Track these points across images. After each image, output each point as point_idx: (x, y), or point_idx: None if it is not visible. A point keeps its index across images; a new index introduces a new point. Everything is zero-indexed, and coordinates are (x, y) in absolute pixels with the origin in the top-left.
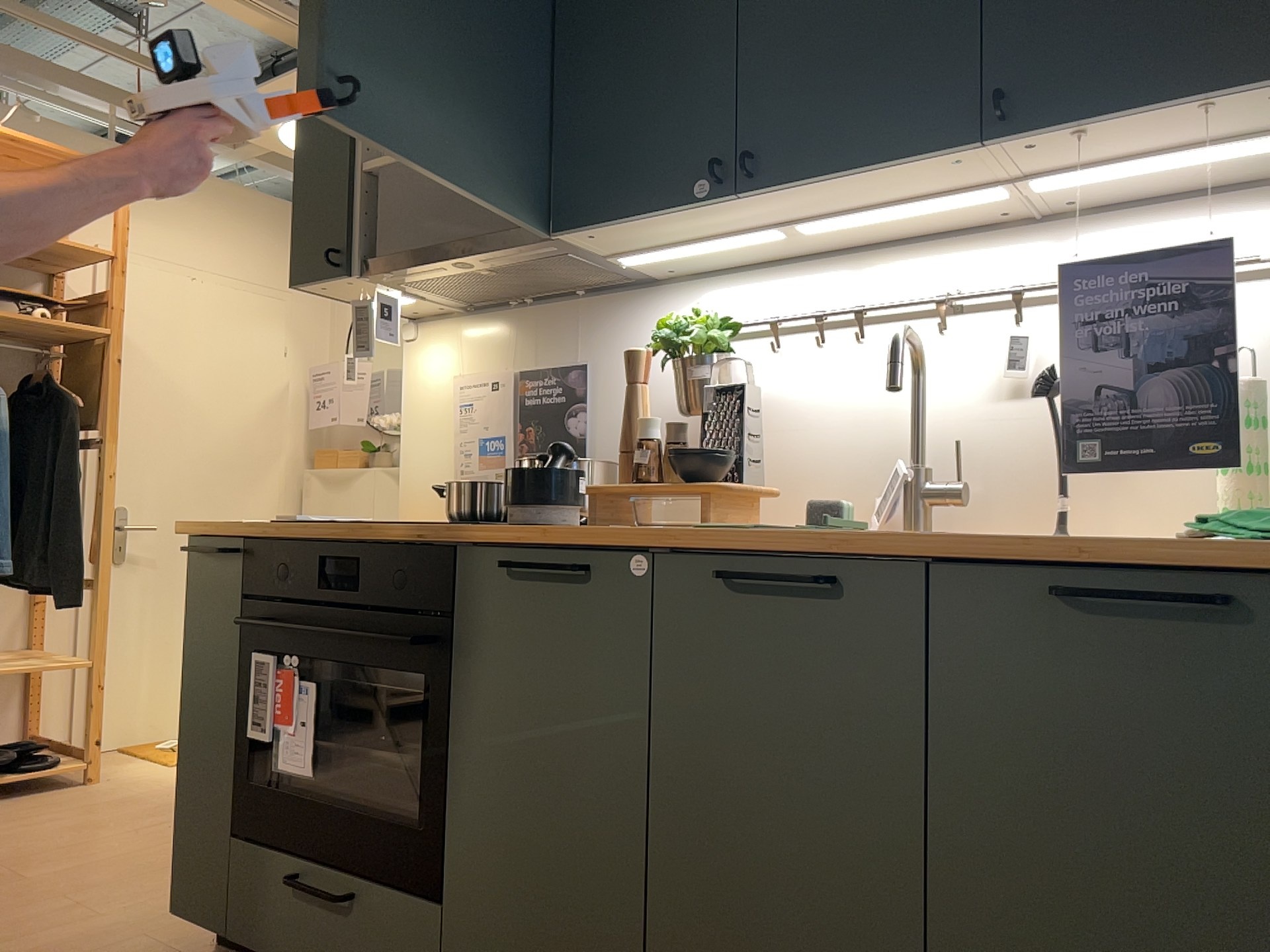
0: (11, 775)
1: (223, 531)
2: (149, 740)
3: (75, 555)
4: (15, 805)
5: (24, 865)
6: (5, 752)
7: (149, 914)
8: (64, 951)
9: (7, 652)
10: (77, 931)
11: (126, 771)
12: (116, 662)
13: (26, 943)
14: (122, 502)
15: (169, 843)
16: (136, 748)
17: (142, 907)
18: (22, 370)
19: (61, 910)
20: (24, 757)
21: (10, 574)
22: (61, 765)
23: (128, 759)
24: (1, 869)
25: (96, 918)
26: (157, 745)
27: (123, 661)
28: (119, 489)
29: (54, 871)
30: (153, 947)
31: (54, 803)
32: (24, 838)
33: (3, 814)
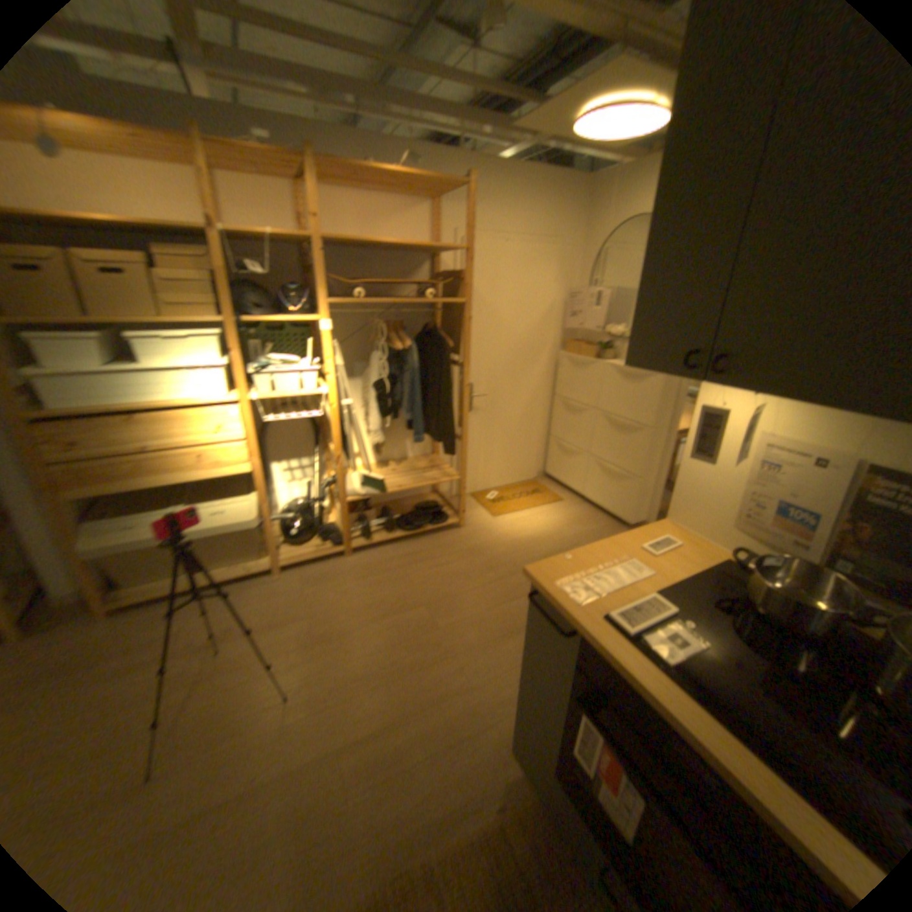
0: (431, 526)
1: (565, 612)
2: (484, 489)
3: (452, 430)
4: (433, 542)
5: (439, 611)
6: (428, 514)
7: (498, 694)
8: (461, 727)
9: (426, 457)
10: (466, 702)
11: (477, 517)
12: (470, 457)
13: (443, 707)
14: (471, 381)
15: (501, 606)
16: (479, 497)
17: (494, 684)
18: (422, 315)
19: (457, 672)
20: (436, 512)
21: (424, 427)
22: (450, 520)
23: (477, 505)
24: (430, 612)
25: (473, 689)
26: (488, 495)
27: (473, 456)
28: (469, 374)
29: (452, 622)
30: (504, 743)
31: (449, 544)
32: (438, 580)
33: (429, 551)
